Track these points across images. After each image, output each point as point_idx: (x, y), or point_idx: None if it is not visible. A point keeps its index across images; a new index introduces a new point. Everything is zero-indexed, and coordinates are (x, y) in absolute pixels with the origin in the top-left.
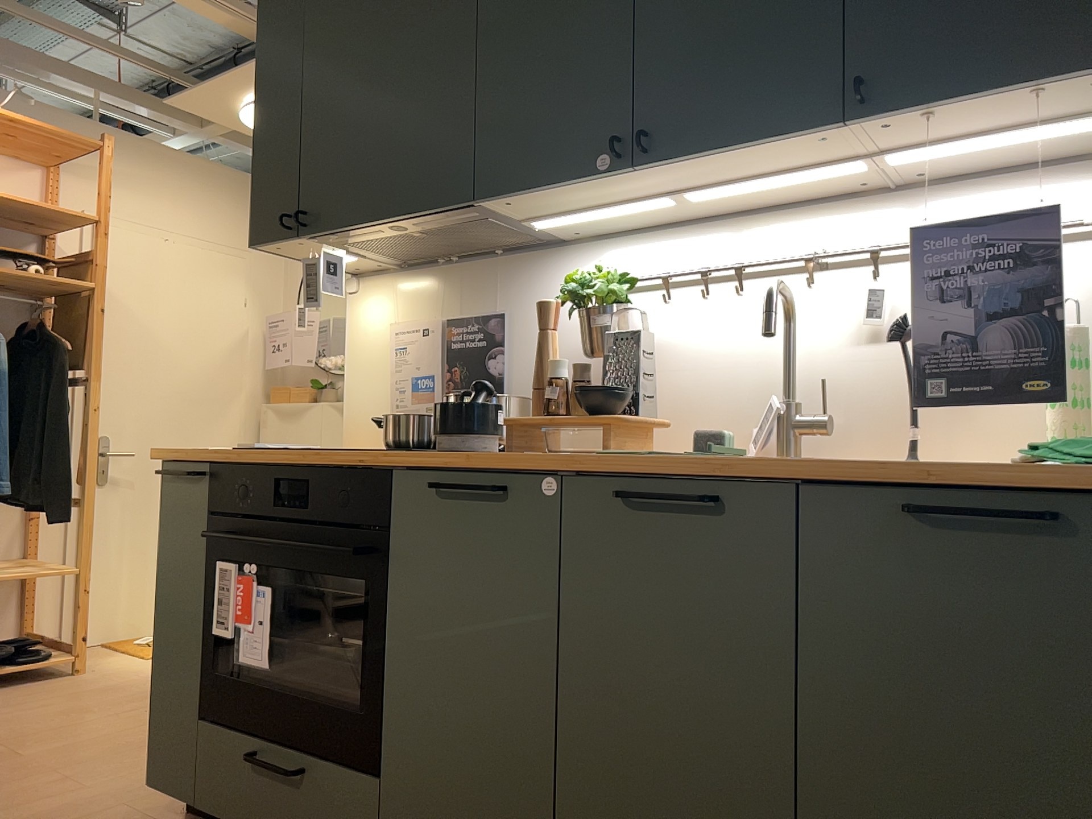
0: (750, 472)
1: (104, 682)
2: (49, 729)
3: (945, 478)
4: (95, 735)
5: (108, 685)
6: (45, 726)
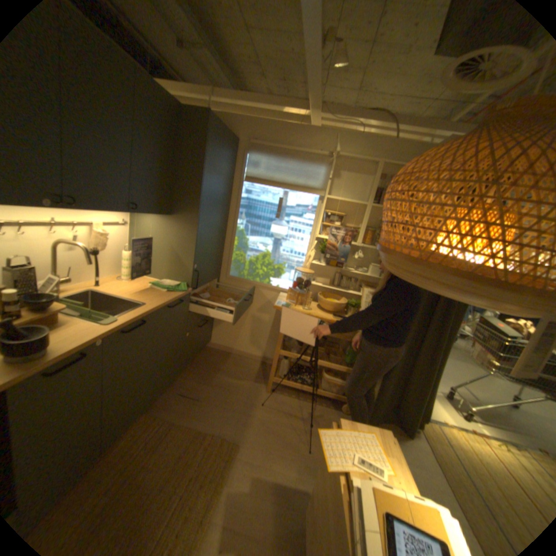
0: (150, 312)
1: None
2: None
3: (173, 300)
4: None
5: None
6: None
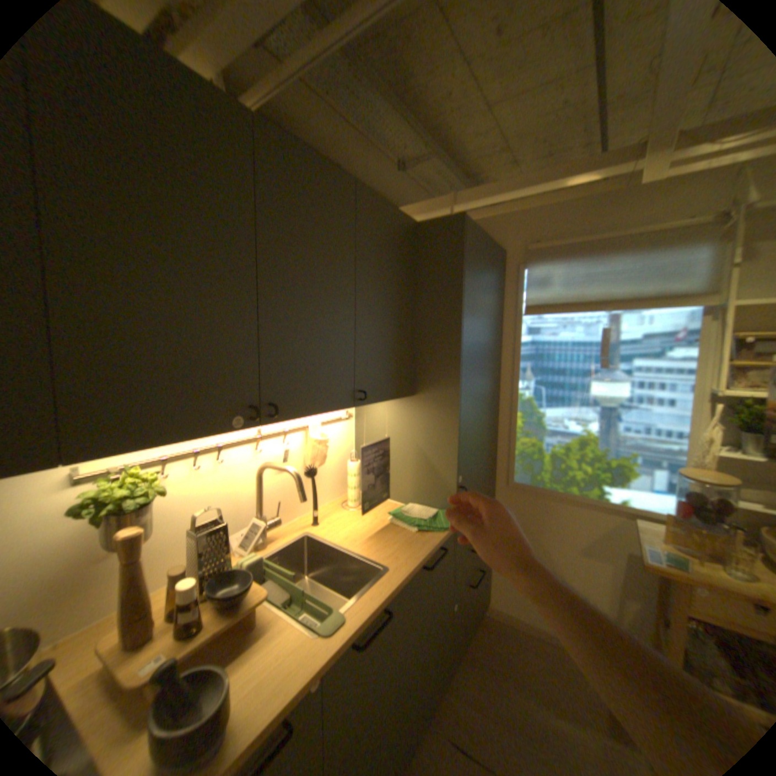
0: (396, 591)
1: None
2: None
3: (431, 554)
4: None
5: None
6: None
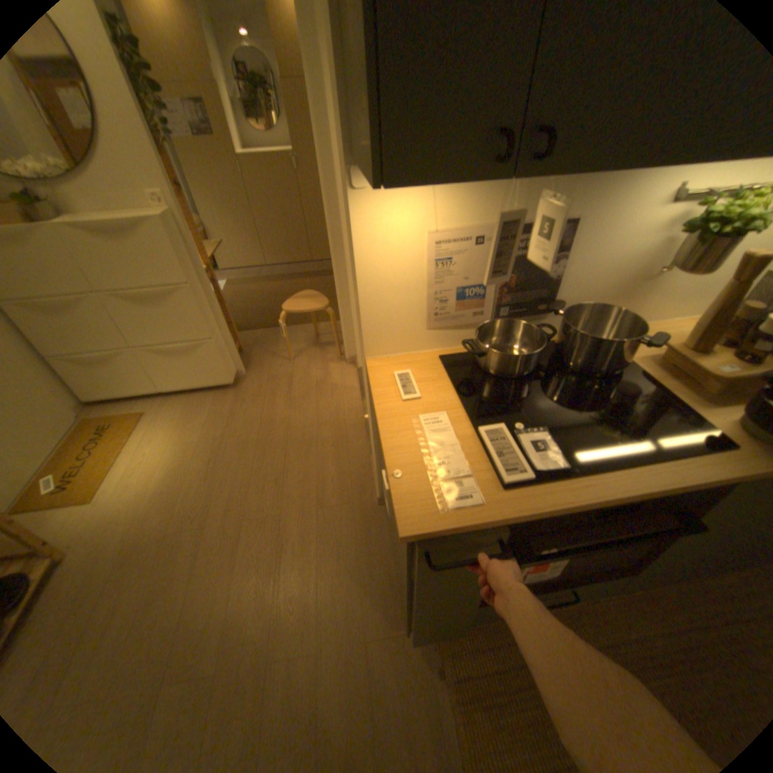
0: None
1: (108, 551)
2: (173, 632)
3: None
4: (220, 605)
5: (117, 552)
6: (161, 631)
